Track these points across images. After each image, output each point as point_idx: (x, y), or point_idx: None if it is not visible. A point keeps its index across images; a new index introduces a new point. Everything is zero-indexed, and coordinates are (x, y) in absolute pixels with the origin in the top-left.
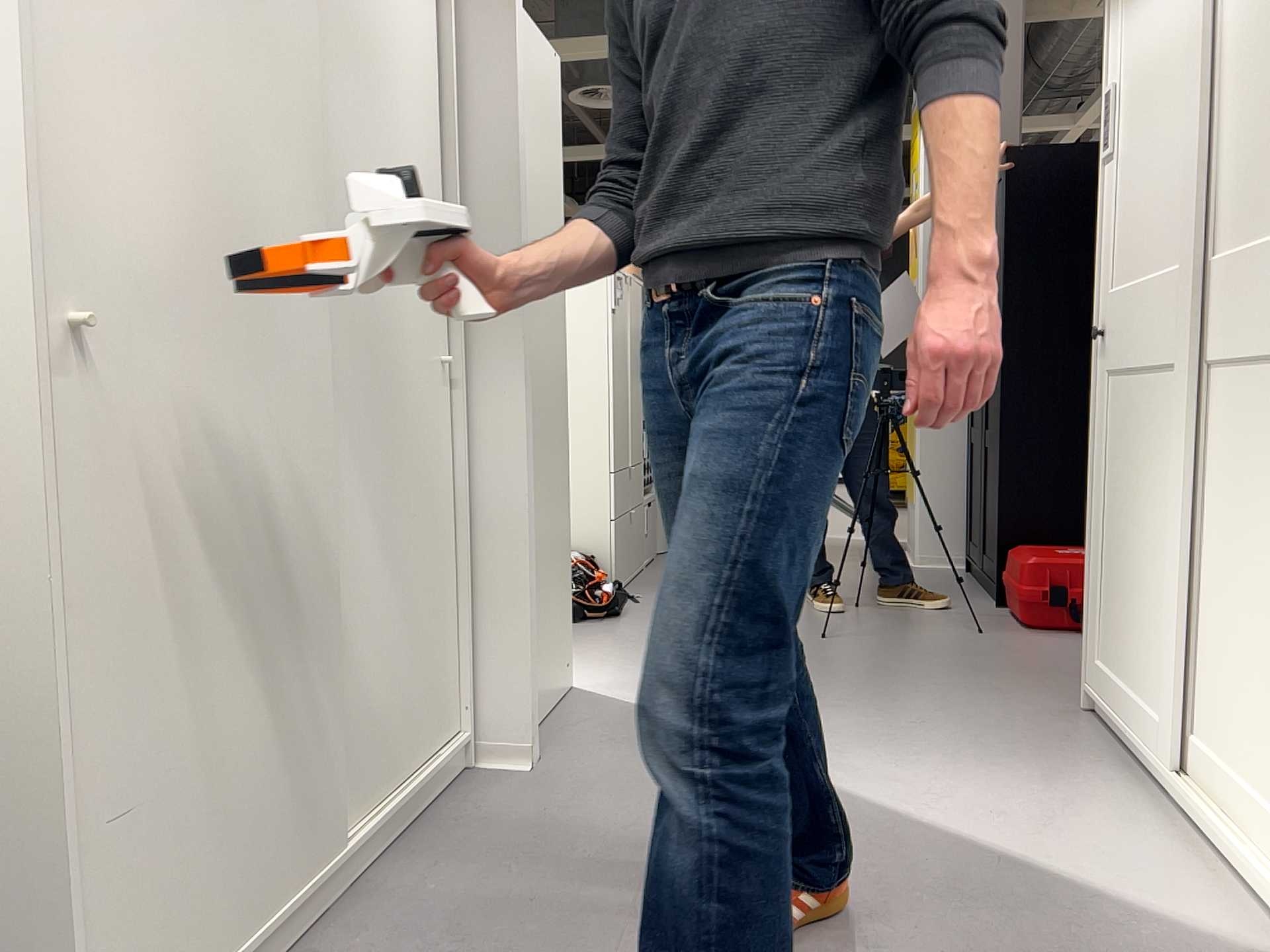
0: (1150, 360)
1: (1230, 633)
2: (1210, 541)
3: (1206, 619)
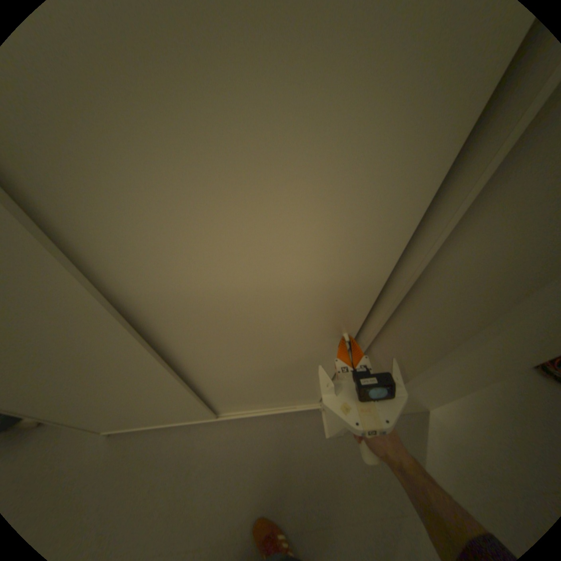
0: None
1: None
2: None
3: None
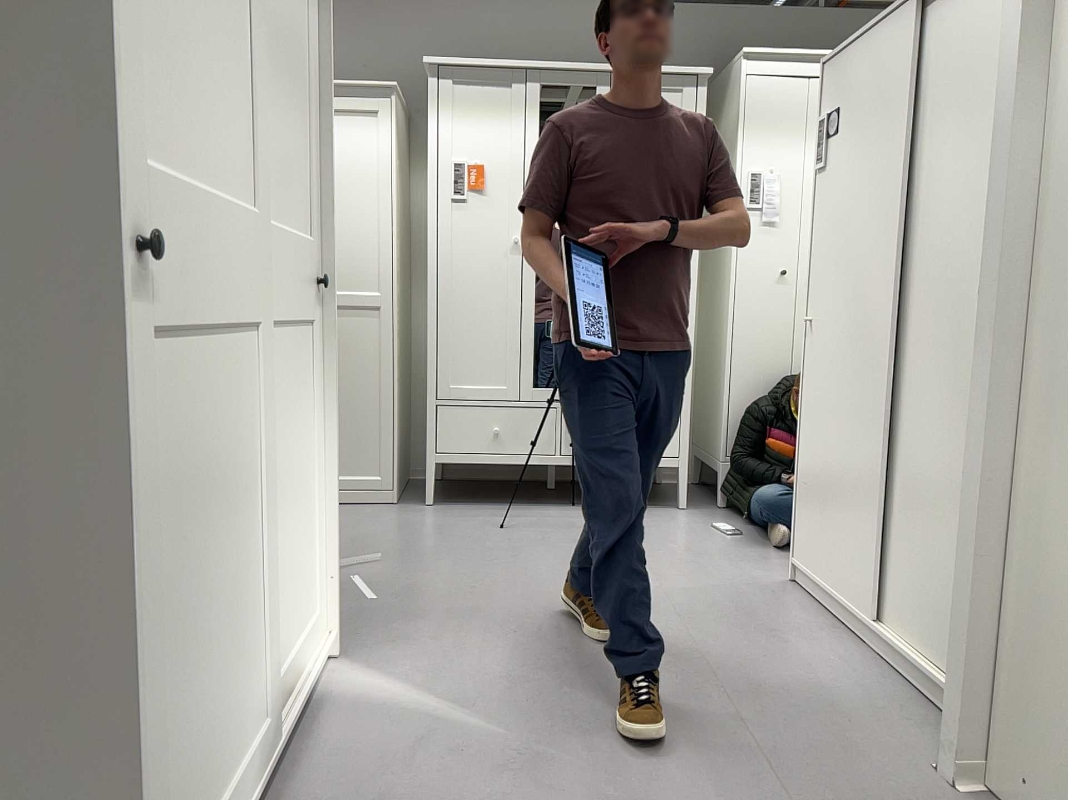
0: (230, 320)
1: (281, 554)
2: (263, 496)
3: (266, 571)
